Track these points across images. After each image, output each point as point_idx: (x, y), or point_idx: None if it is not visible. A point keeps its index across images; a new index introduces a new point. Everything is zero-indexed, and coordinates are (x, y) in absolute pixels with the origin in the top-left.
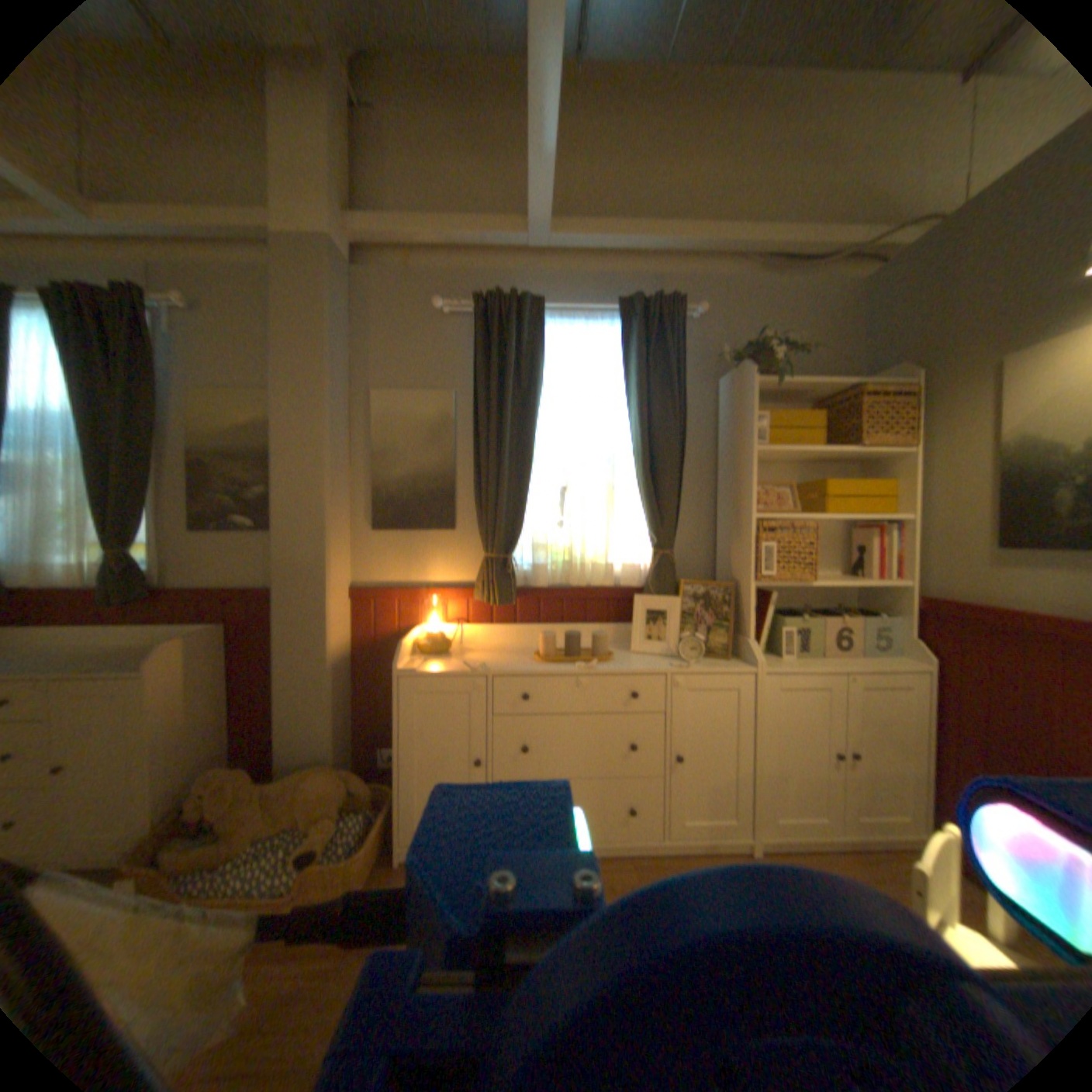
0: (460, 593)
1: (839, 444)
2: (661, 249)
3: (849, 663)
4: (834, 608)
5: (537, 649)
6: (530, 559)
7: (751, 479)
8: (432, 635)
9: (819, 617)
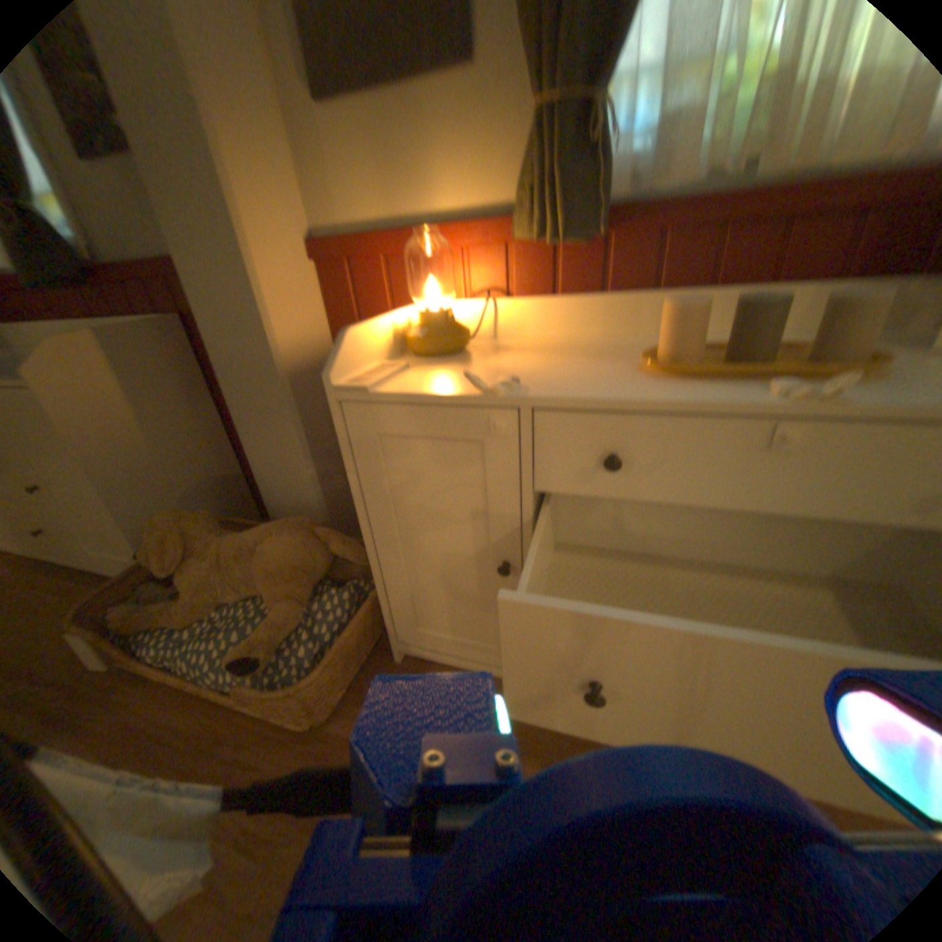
0: (493, 231)
1: None
2: None
3: None
4: None
5: (651, 347)
6: (659, 115)
7: None
8: (431, 319)
9: None
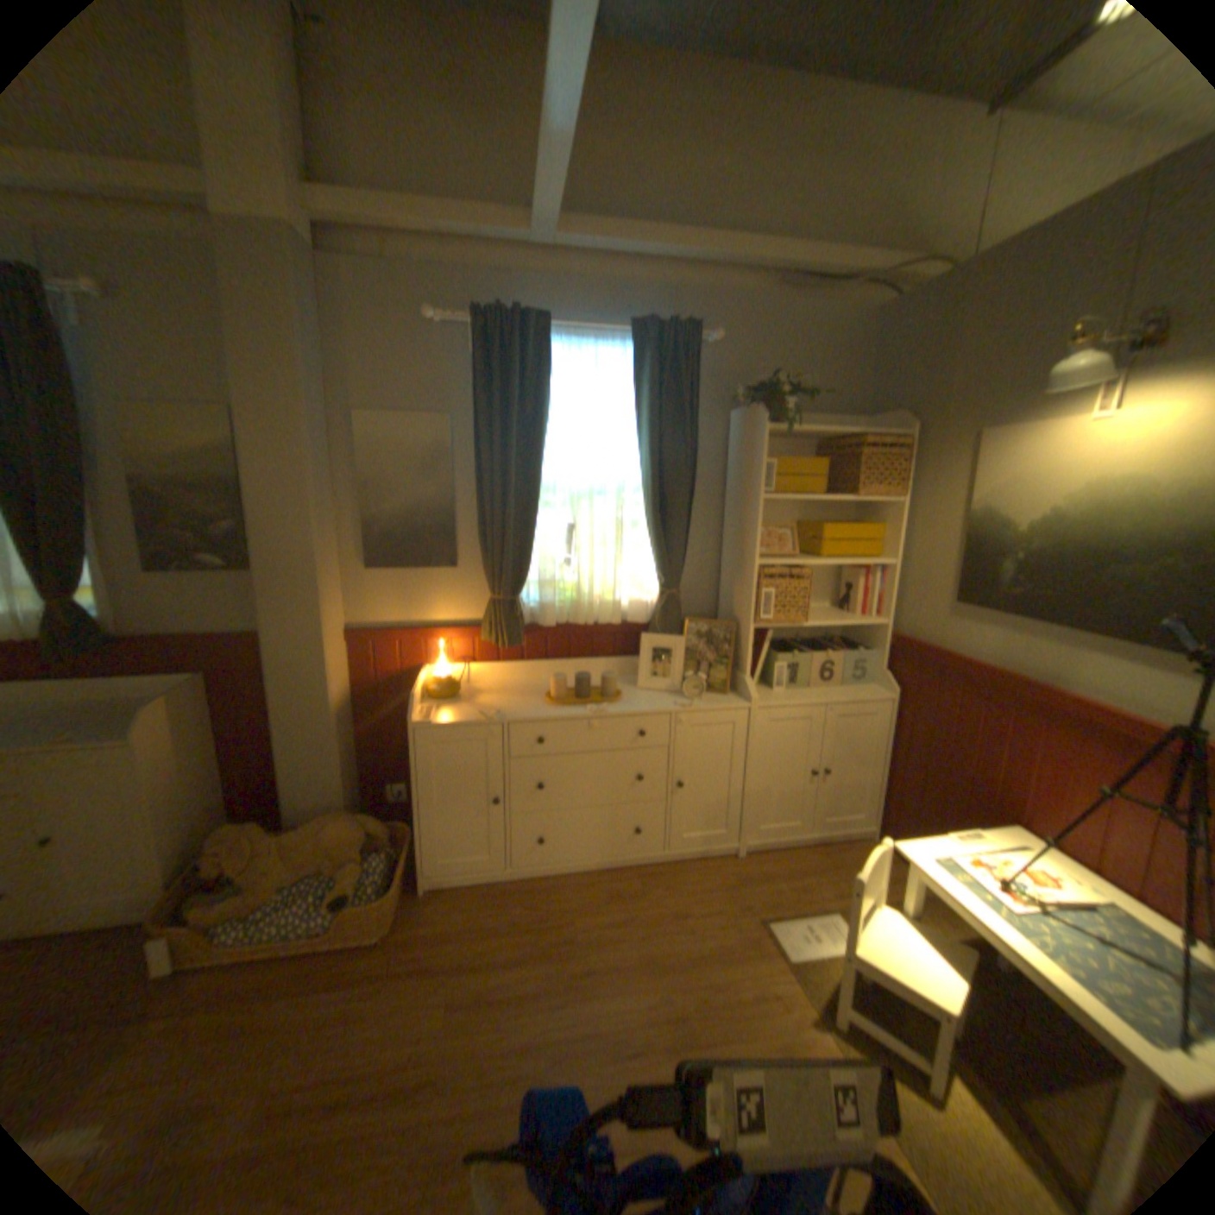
0: (465, 633)
1: (838, 489)
2: (676, 257)
3: (828, 693)
4: (820, 637)
5: (546, 688)
6: (537, 598)
7: (755, 528)
8: (440, 681)
9: (807, 652)
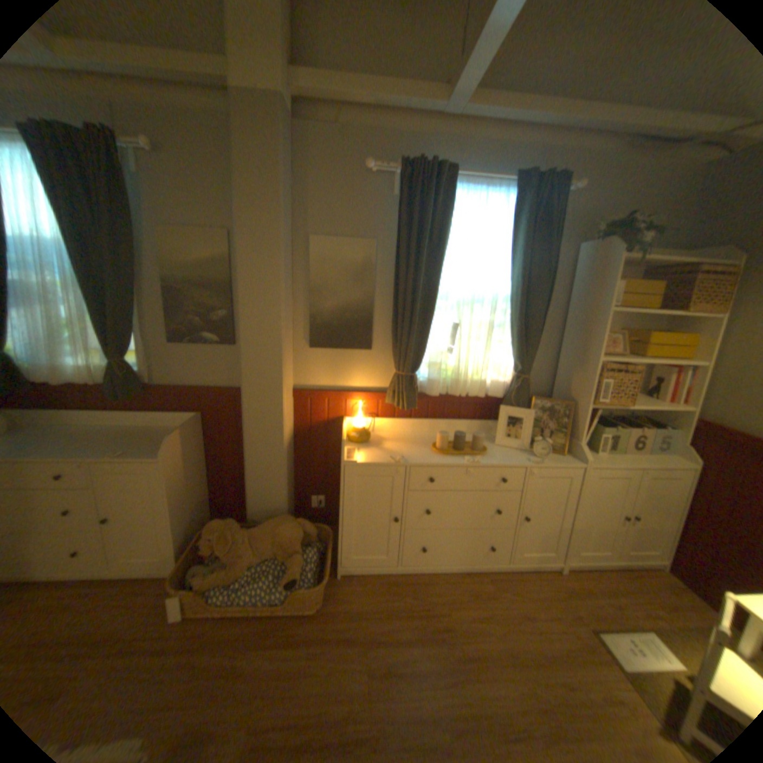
0: (373, 397)
1: (665, 306)
2: (552, 124)
3: (643, 461)
4: (628, 416)
5: (428, 440)
6: (425, 375)
7: (603, 333)
8: (358, 431)
9: (626, 428)
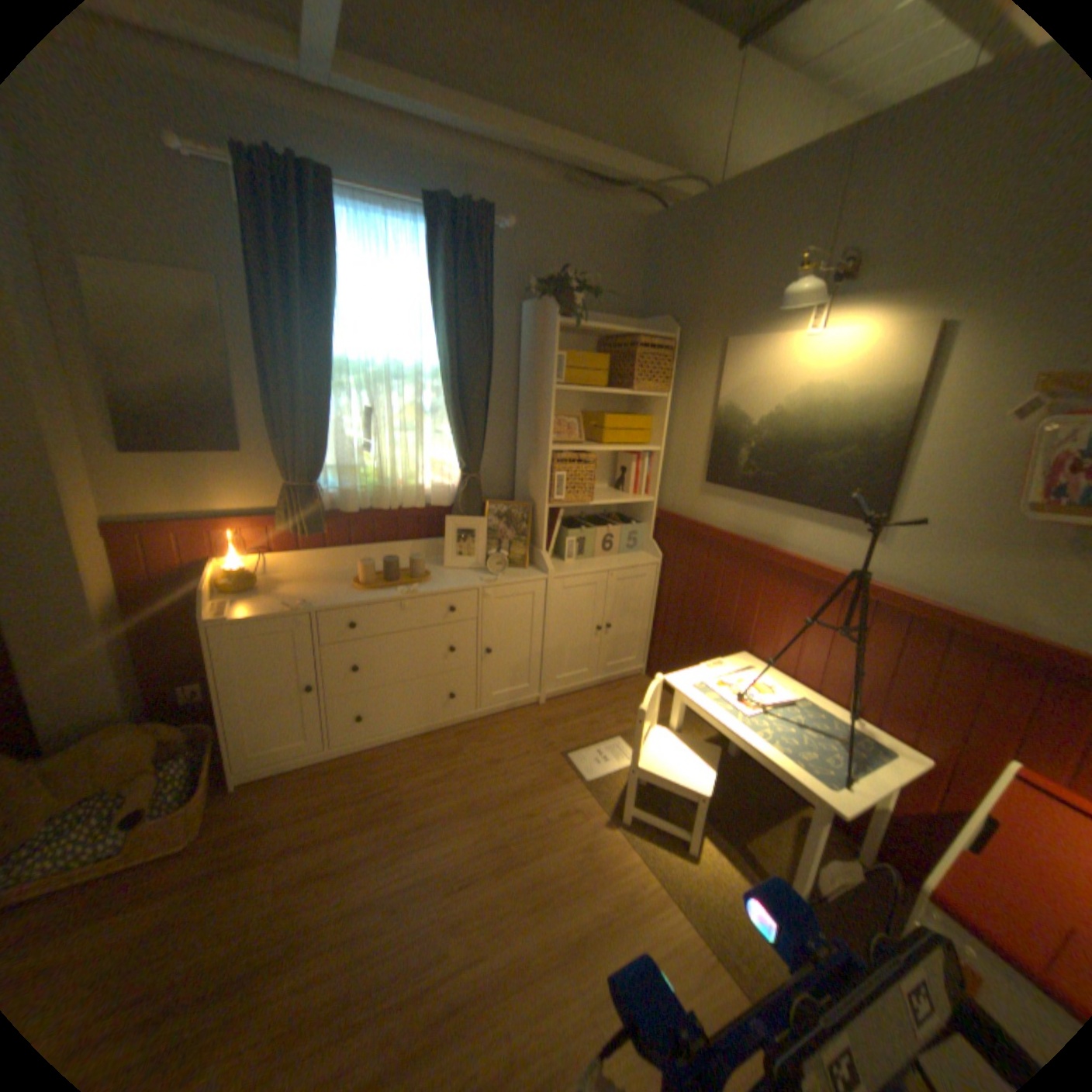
0: (256, 524)
1: (616, 385)
2: (467, 133)
3: (608, 562)
4: (600, 515)
5: (352, 574)
6: (336, 485)
7: (549, 418)
8: (232, 576)
9: (591, 528)
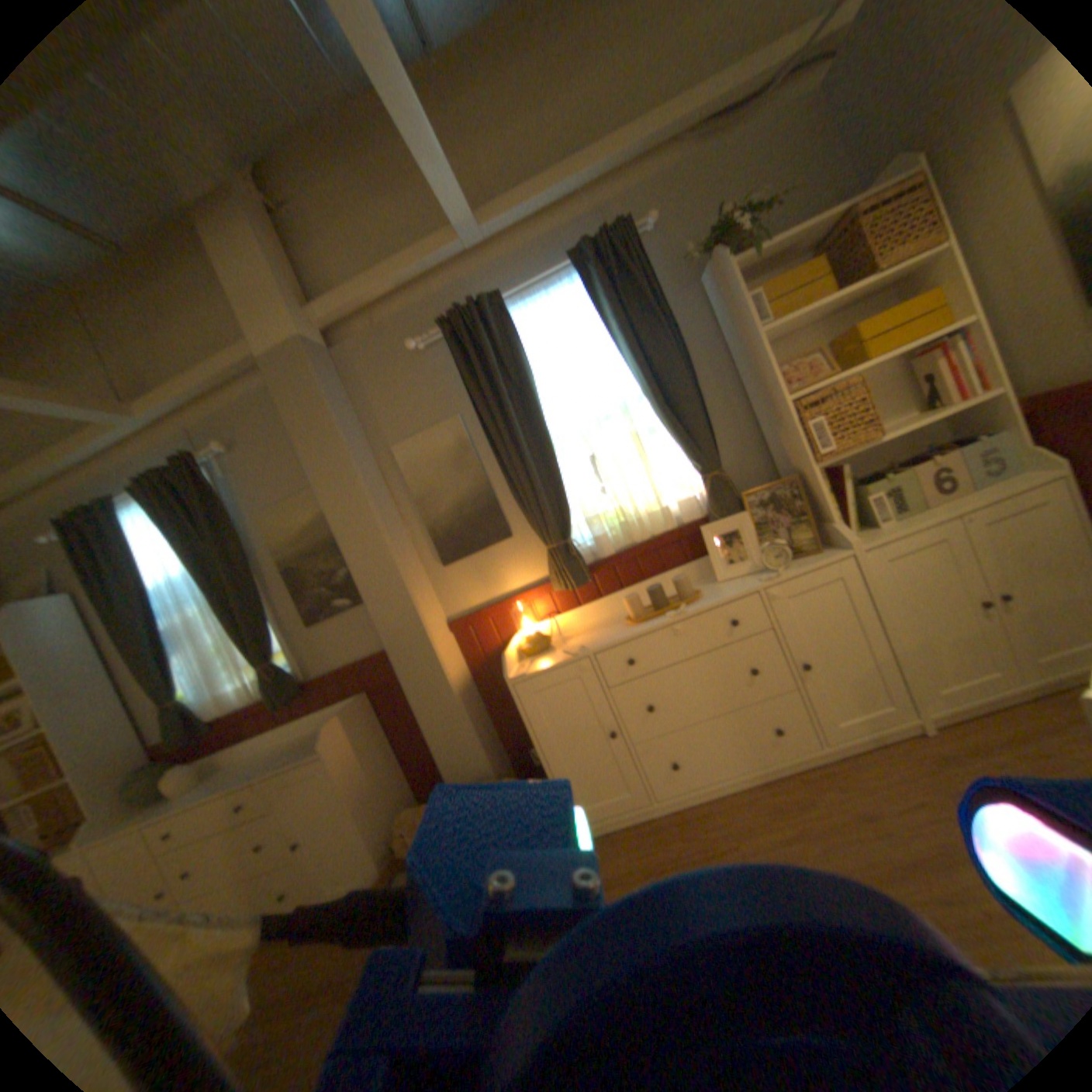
0: (539, 590)
1: (855, 280)
2: (587, 180)
3: (958, 503)
4: (924, 451)
5: (628, 613)
6: (589, 534)
7: (769, 363)
8: (529, 637)
9: (906, 469)
